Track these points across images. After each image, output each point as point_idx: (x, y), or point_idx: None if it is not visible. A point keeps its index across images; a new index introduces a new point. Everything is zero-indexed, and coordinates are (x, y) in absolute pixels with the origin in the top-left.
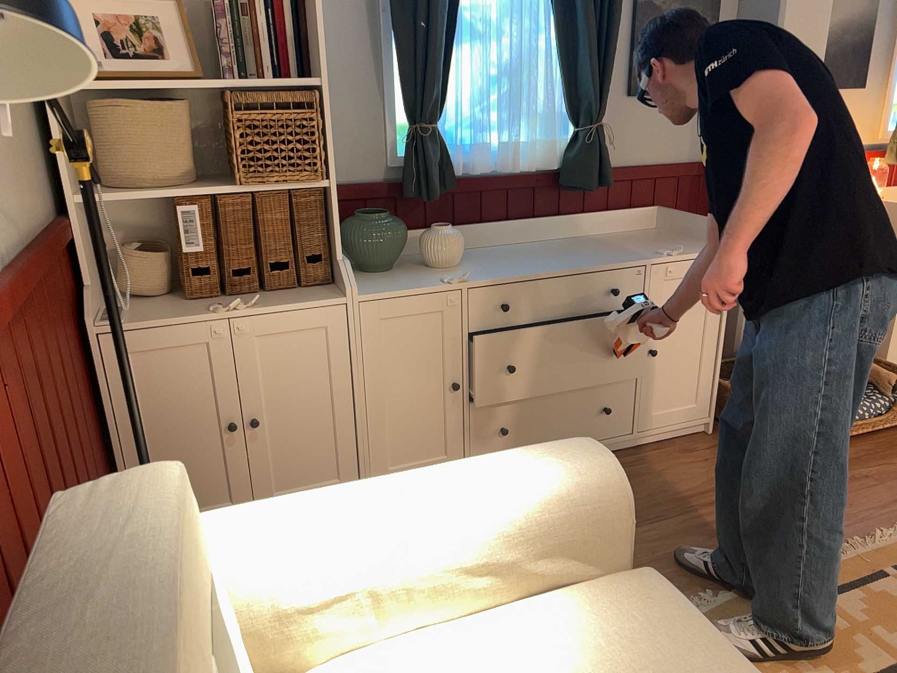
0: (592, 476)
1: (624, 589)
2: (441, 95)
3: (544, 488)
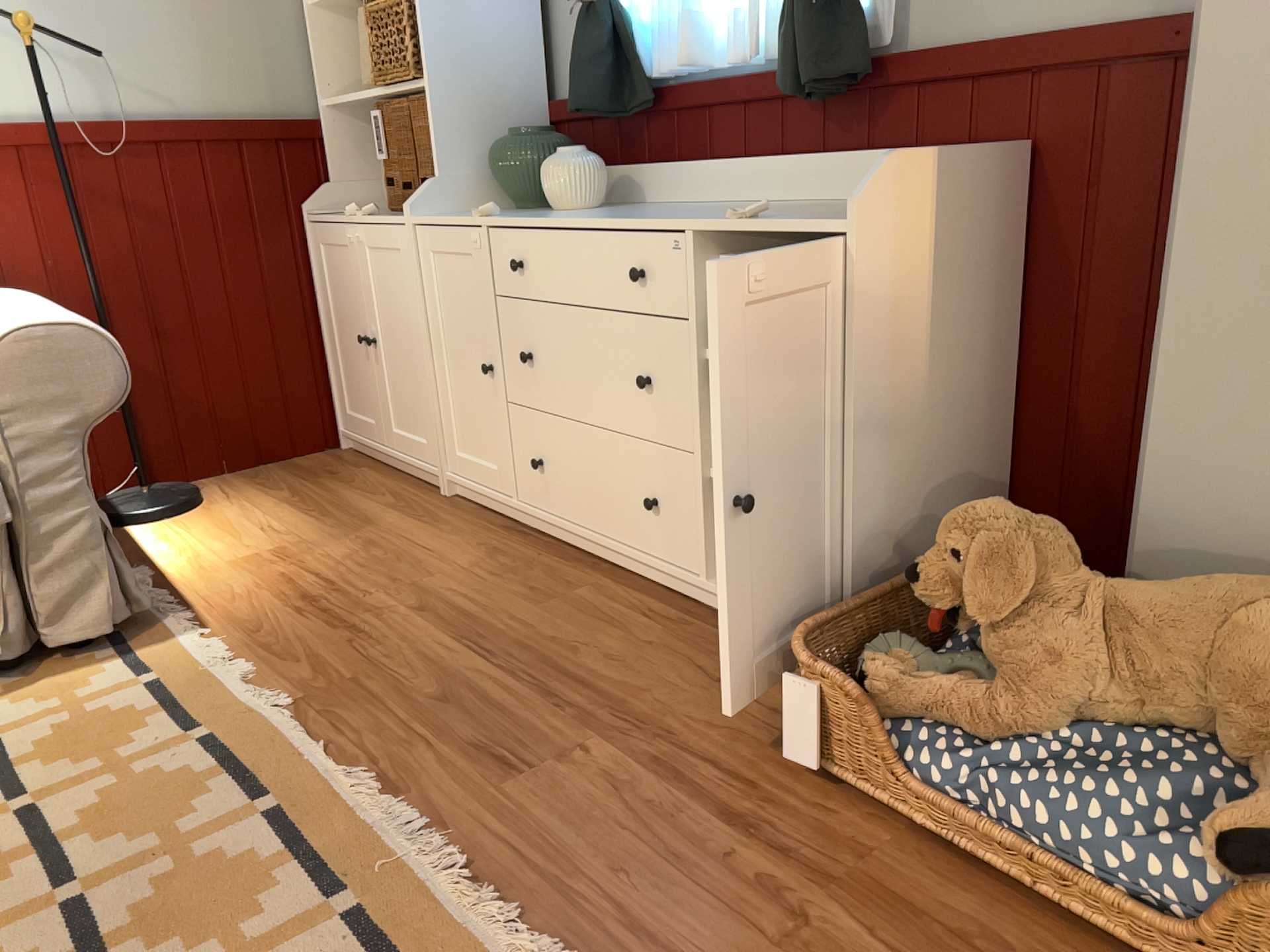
0: (2, 332)
1: None
2: None
3: None
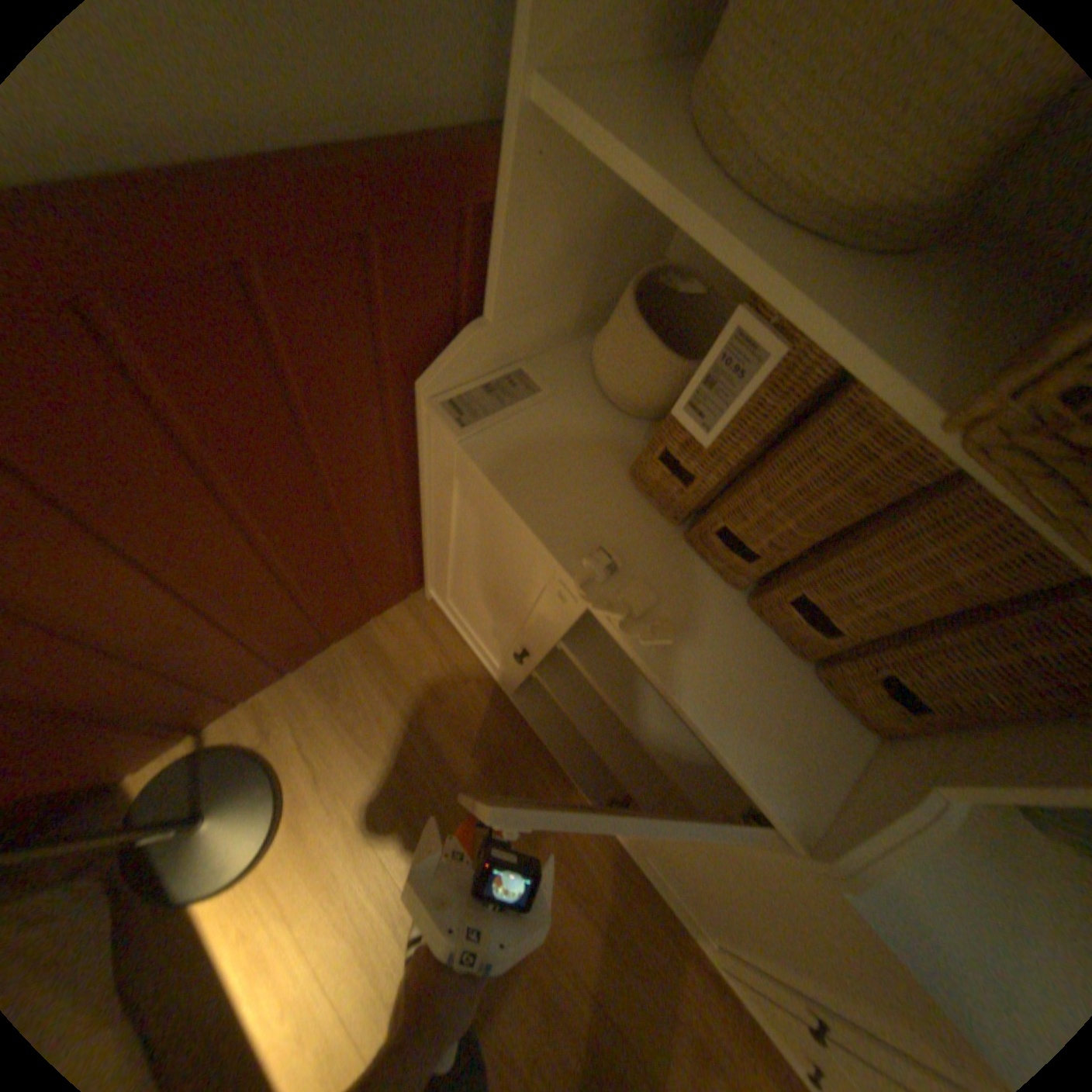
0: None
1: None
2: None
3: None
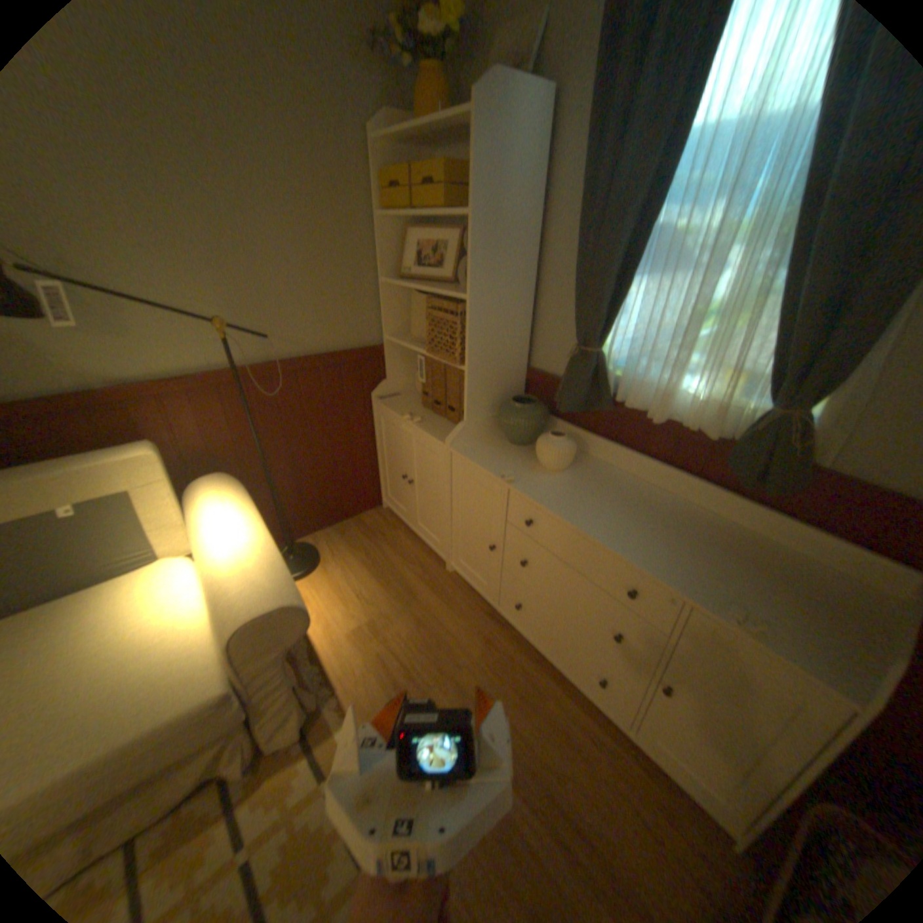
0: (232, 614)
1: (204, 676)
2: (603, 322)
3: (224, 592)
